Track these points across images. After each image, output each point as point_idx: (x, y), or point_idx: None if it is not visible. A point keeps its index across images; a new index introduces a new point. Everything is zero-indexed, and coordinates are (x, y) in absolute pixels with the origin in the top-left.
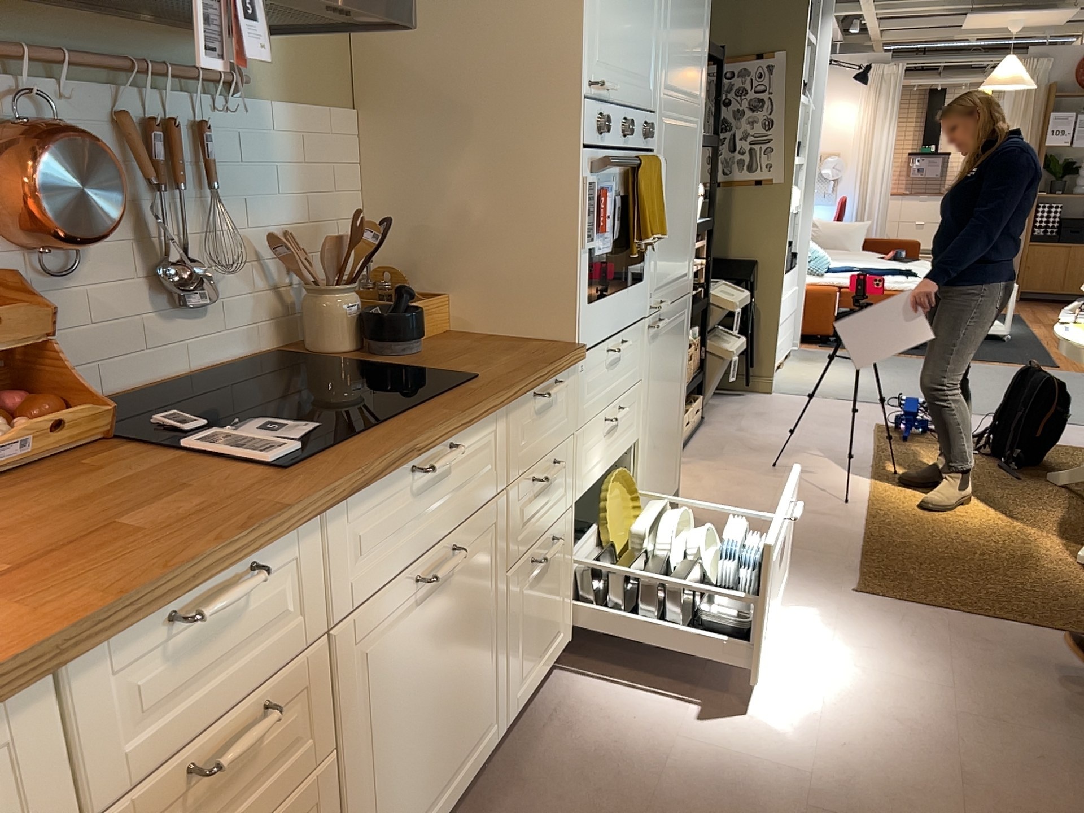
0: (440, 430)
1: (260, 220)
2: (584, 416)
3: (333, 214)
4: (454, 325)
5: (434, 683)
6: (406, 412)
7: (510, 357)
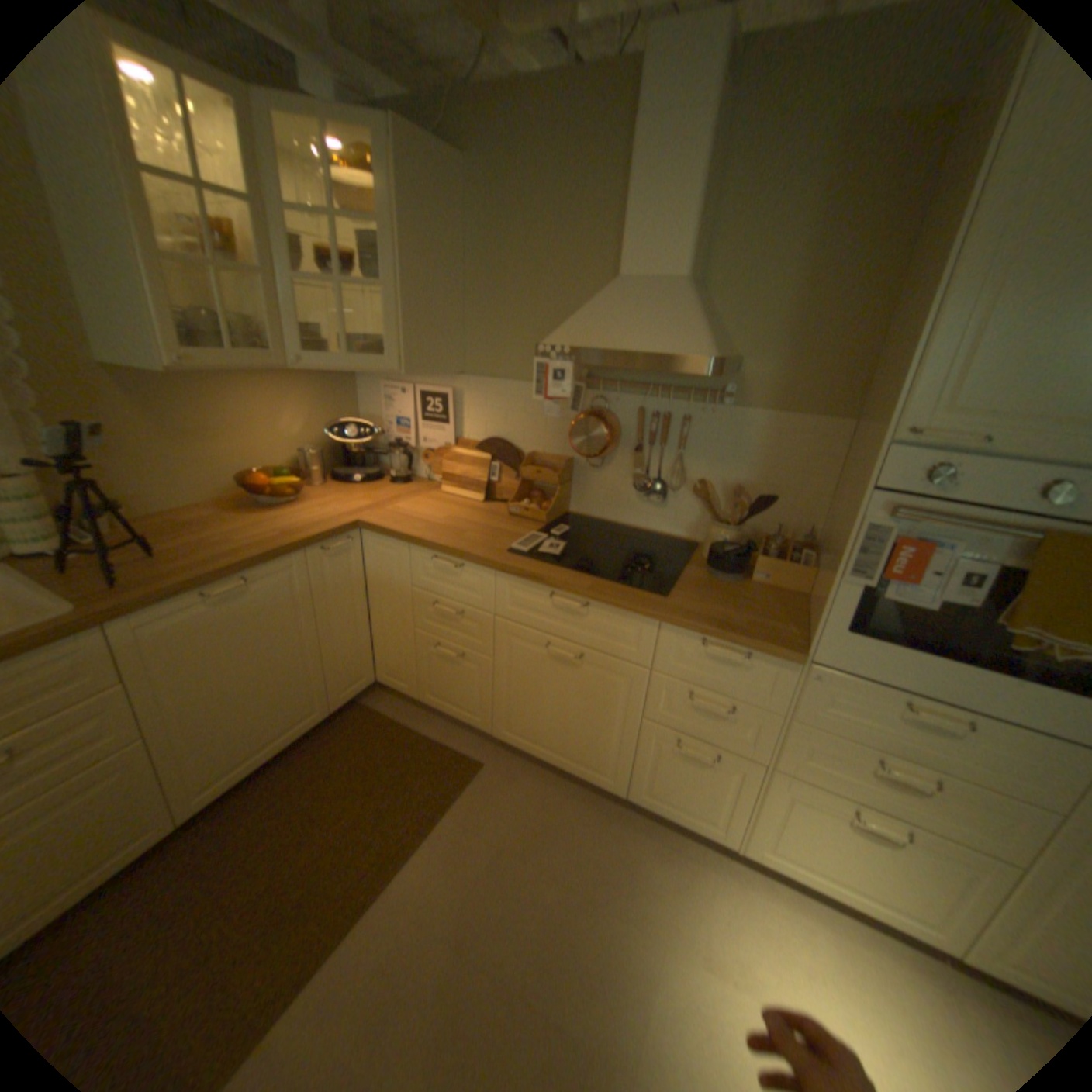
0: (569, 587)
1: (719, 473)
2: (814, 719)
3: (793, 486)
4: (814, 595)
5: (559, 702)
6: (588, 576)
7: (731, 614)
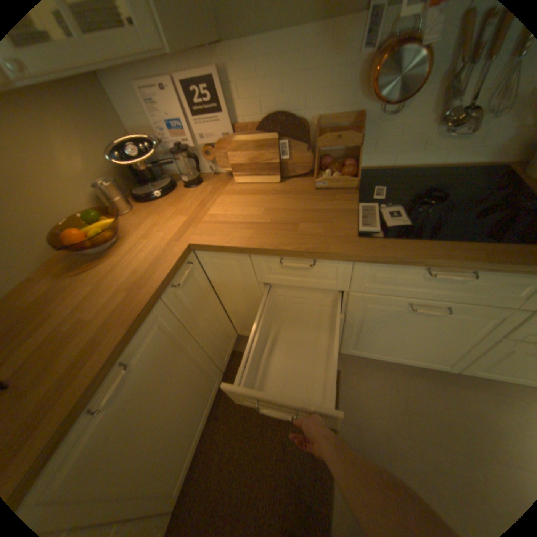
0: (462, 263)
1: None
2: None
3: None
4: None
5: (411, 334)
6: (467, 241)
7: None
